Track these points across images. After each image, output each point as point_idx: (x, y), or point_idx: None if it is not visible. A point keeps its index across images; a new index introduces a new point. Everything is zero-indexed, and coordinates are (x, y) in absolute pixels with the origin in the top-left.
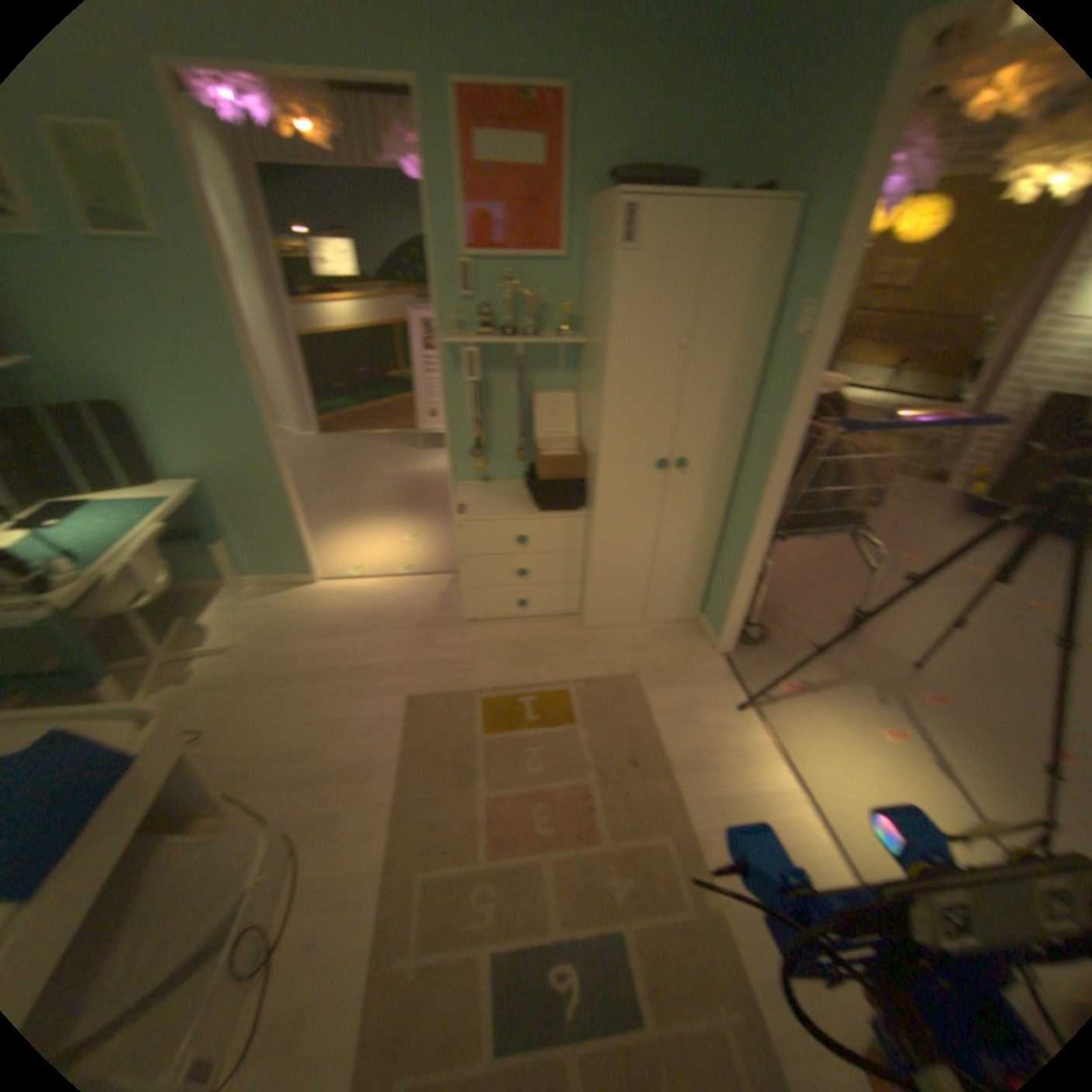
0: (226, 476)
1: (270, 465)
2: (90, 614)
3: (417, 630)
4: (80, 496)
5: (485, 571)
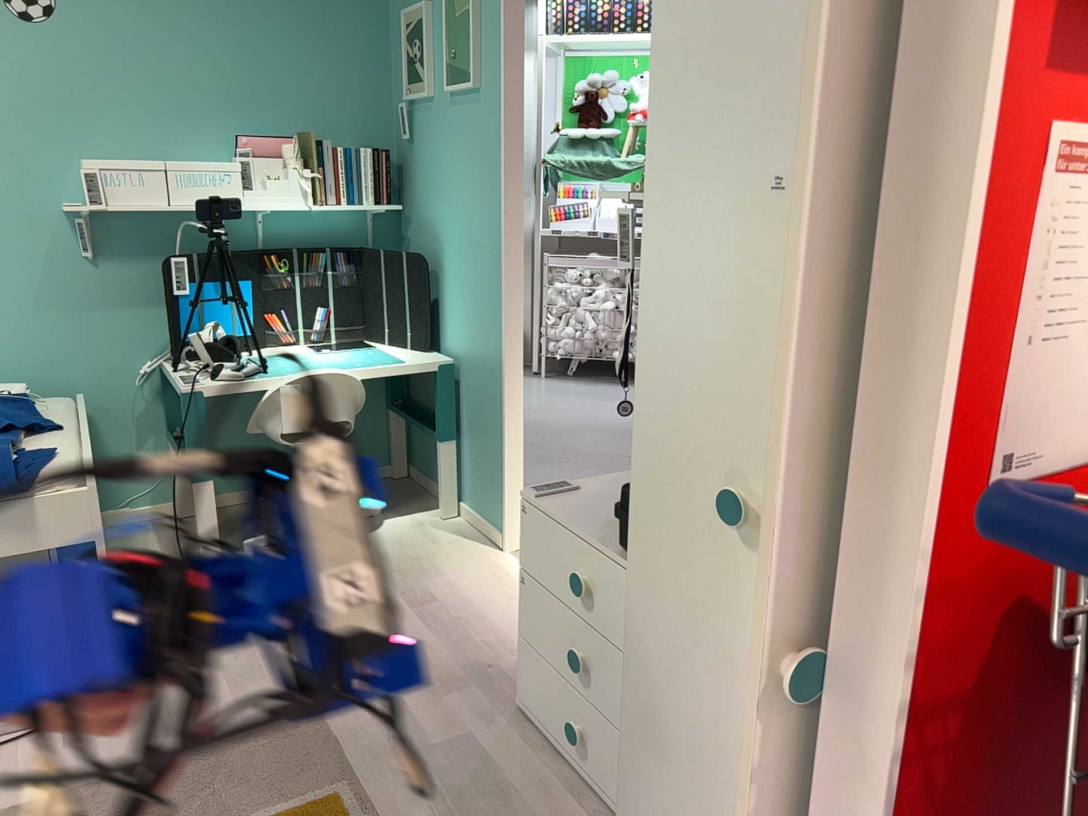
0: (470, 362)
1: (496, 359)
2: (260, 430)
3: (461, 666)
4: (375, 342)
5: (540, 619)
